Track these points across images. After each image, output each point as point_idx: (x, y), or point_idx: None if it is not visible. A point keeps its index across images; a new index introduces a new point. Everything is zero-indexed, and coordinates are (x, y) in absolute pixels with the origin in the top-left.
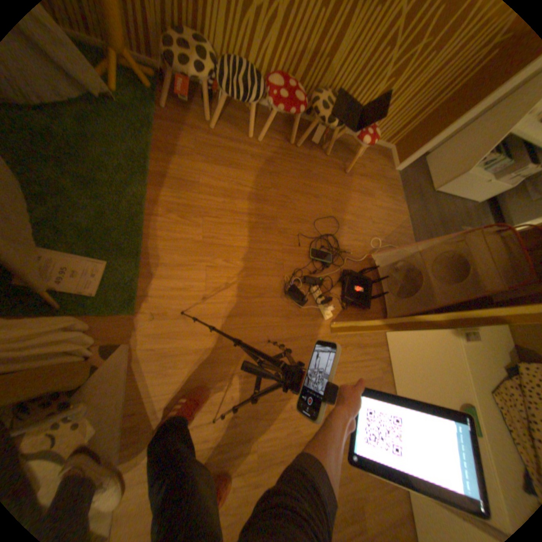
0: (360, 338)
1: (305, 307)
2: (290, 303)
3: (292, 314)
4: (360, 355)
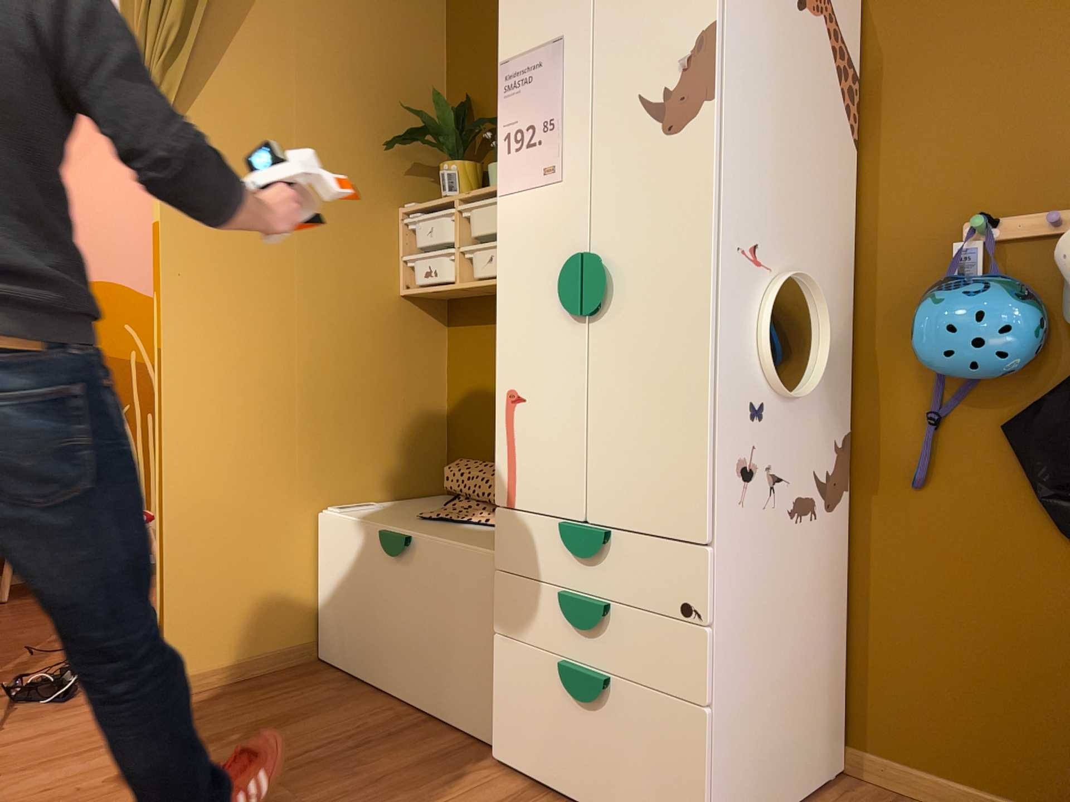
0: (248, 682)
1: (76, 698)
2: (29, 706)
3: (38, 713)
4: (256, 695)
